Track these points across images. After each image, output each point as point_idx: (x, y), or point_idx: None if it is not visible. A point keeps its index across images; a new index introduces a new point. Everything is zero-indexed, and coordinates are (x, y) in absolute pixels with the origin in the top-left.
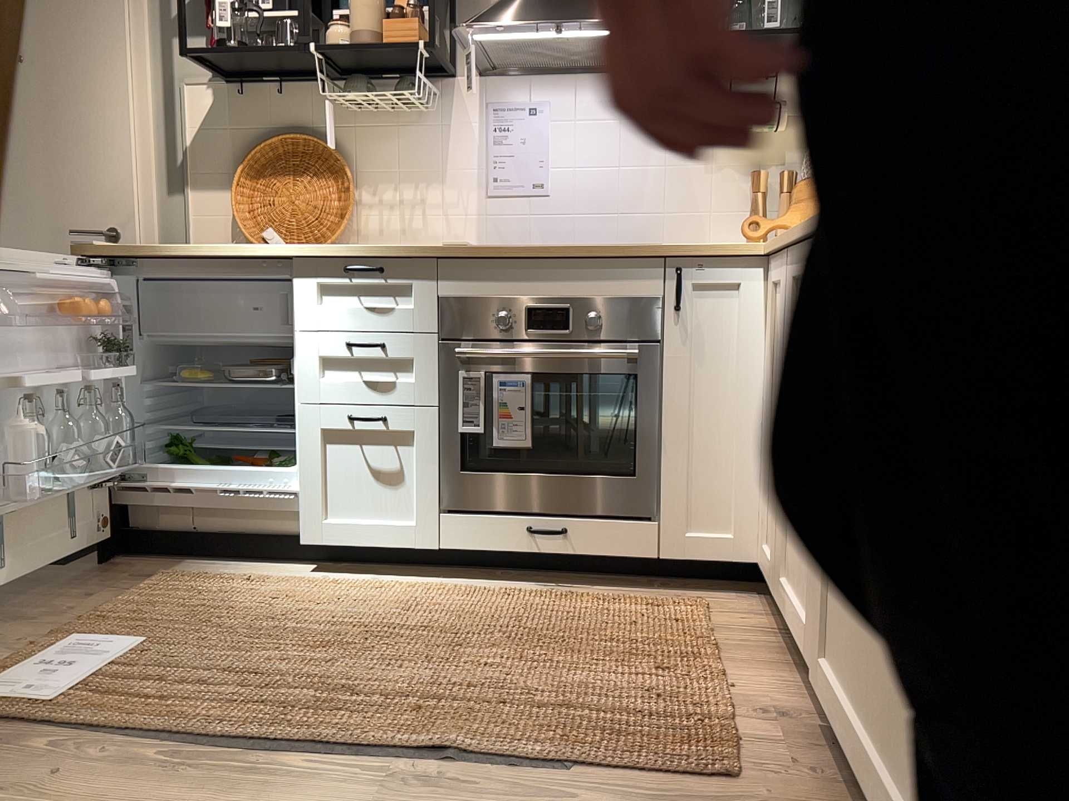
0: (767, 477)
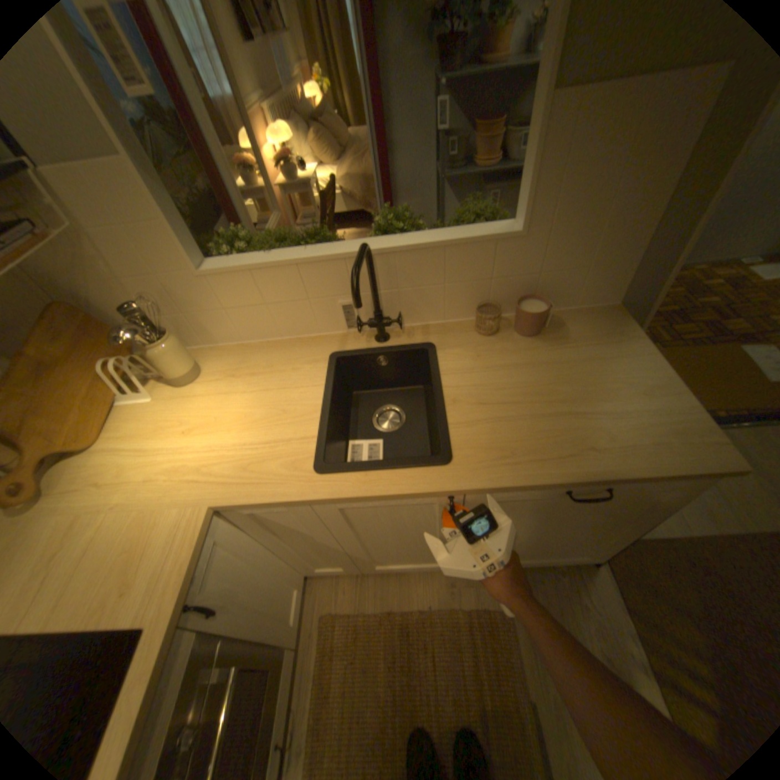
0: (295, 560)
